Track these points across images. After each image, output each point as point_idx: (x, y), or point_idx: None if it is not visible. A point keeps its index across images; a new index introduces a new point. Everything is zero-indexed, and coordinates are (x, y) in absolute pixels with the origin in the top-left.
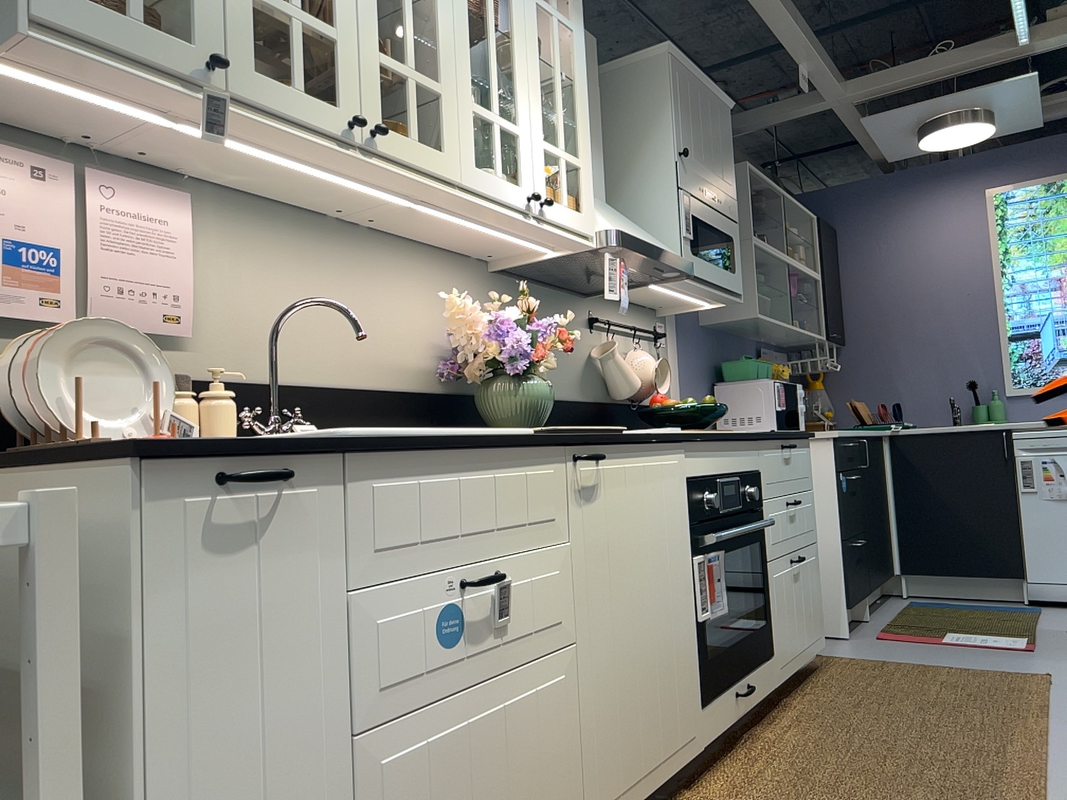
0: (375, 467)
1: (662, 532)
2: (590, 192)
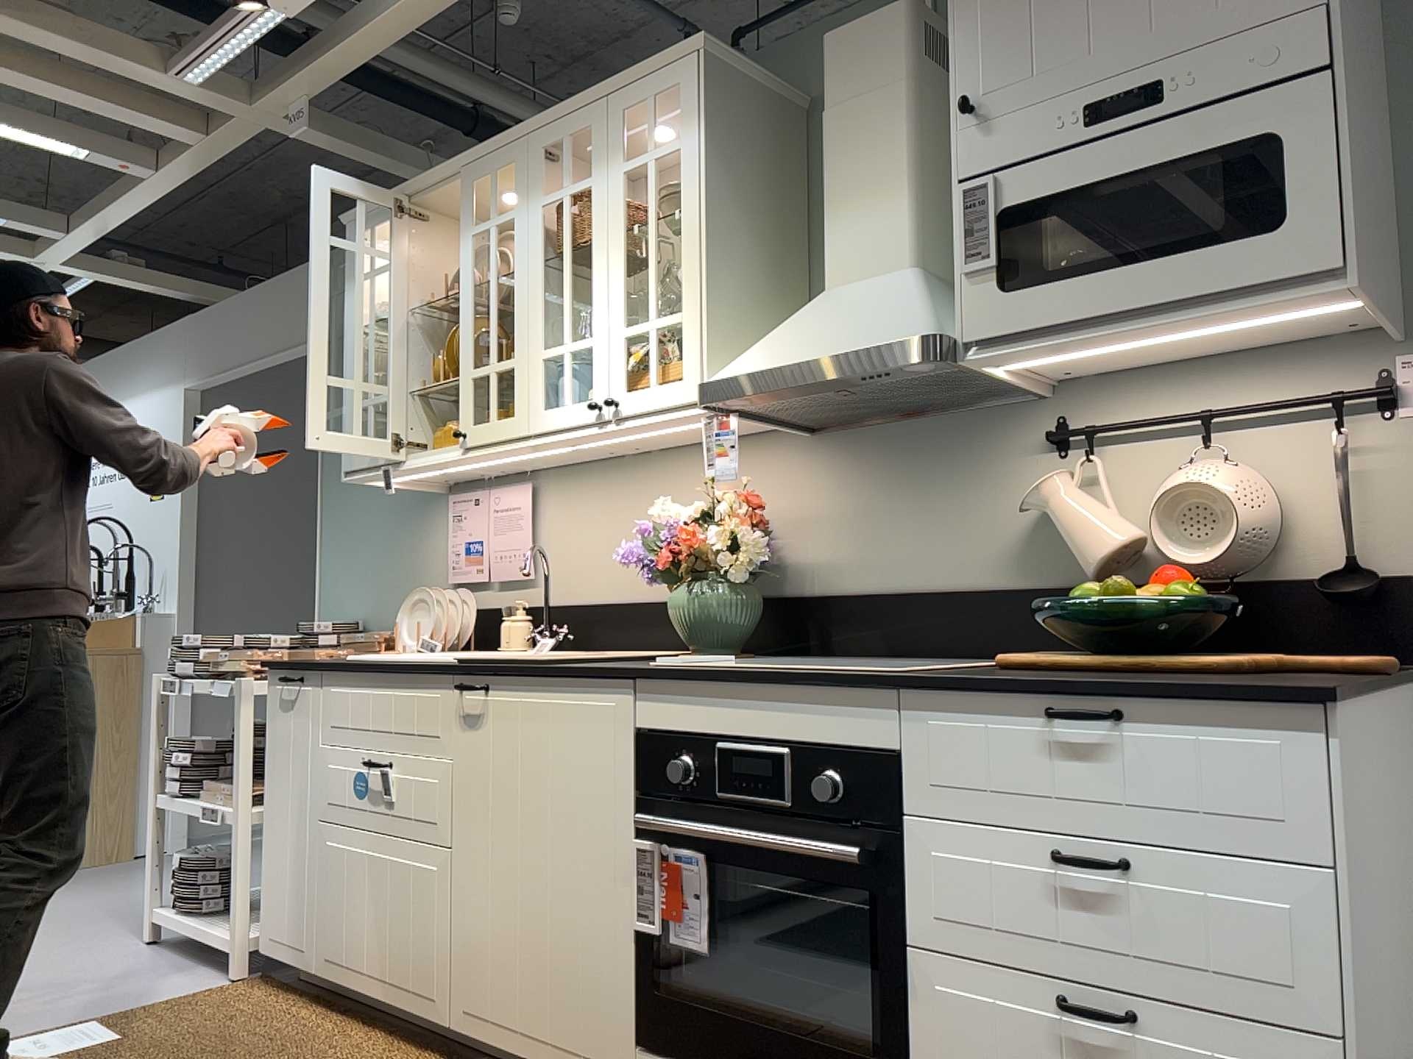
0: (334, 679)
1: (572, 786)
2: (693, 344)
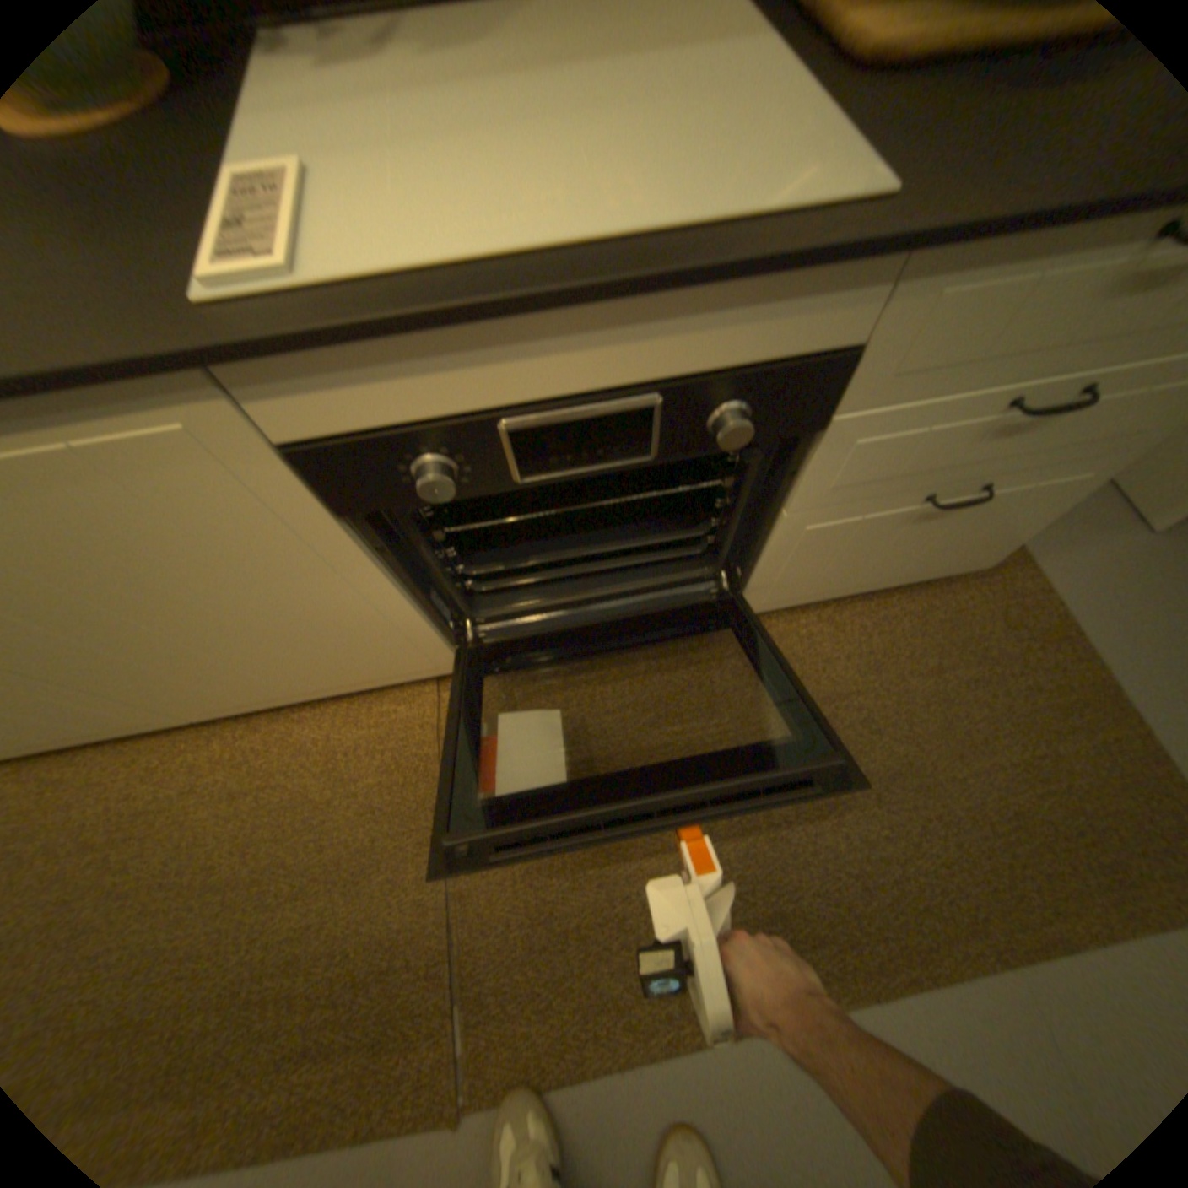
0: None
1: (186, 552)
2: None
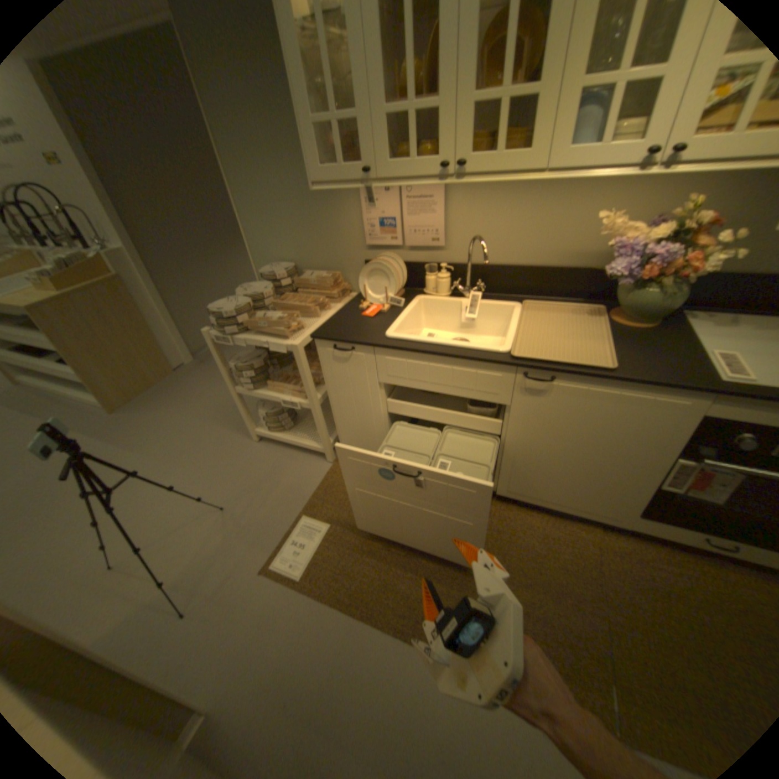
0: (388, 353)
1: (629, 432)
2: None
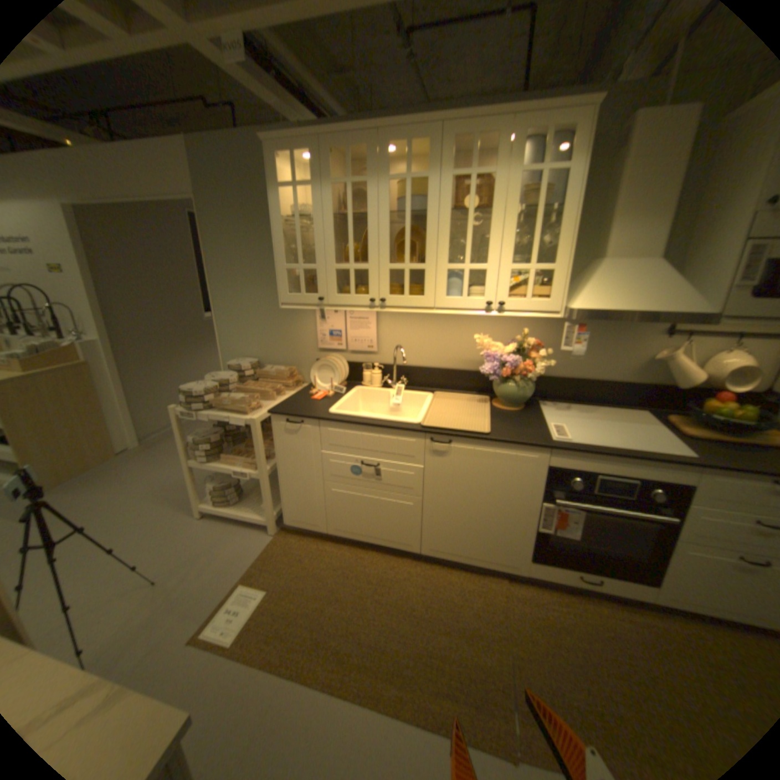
0: (330, 425)
1: (507, 483)
2: (560, 284)
